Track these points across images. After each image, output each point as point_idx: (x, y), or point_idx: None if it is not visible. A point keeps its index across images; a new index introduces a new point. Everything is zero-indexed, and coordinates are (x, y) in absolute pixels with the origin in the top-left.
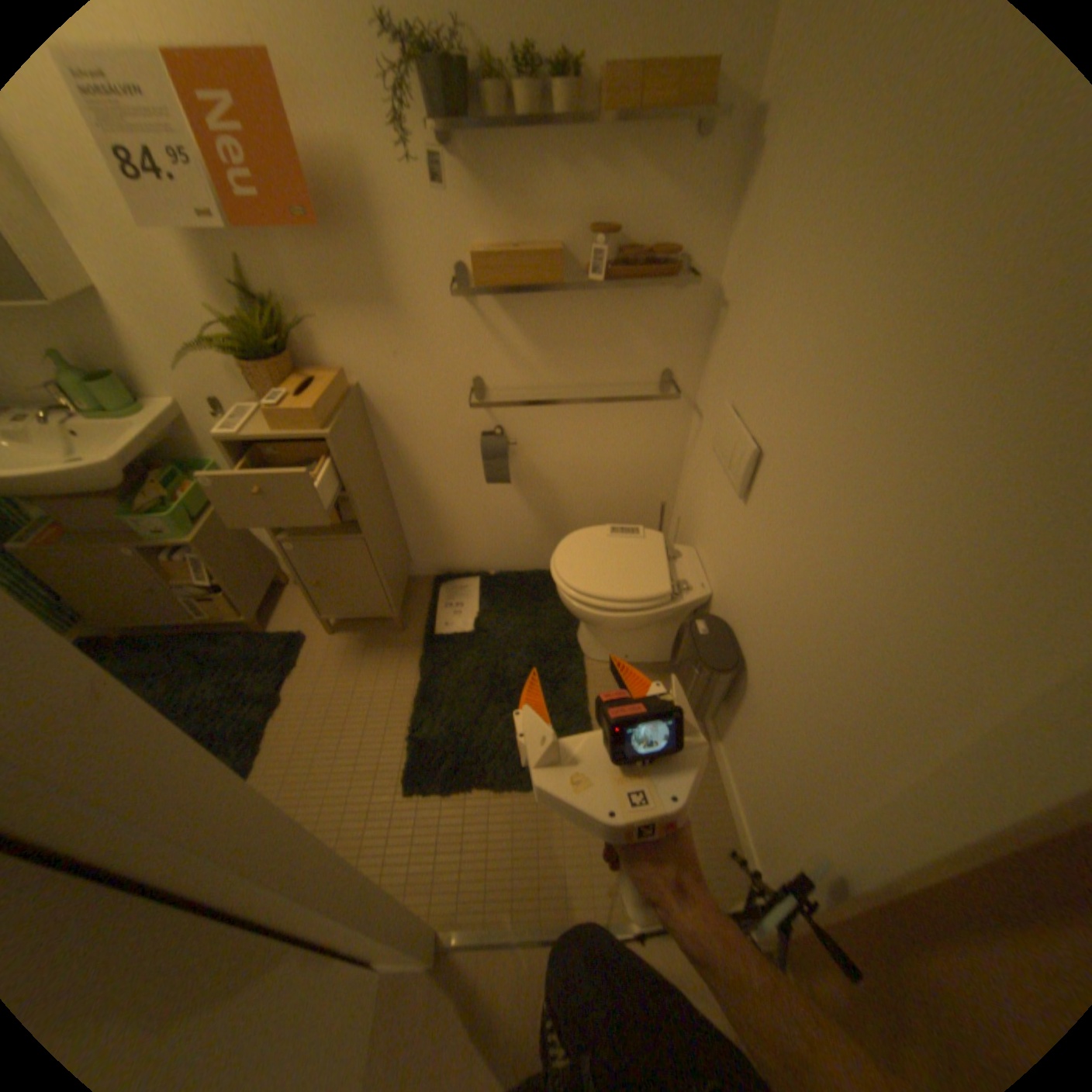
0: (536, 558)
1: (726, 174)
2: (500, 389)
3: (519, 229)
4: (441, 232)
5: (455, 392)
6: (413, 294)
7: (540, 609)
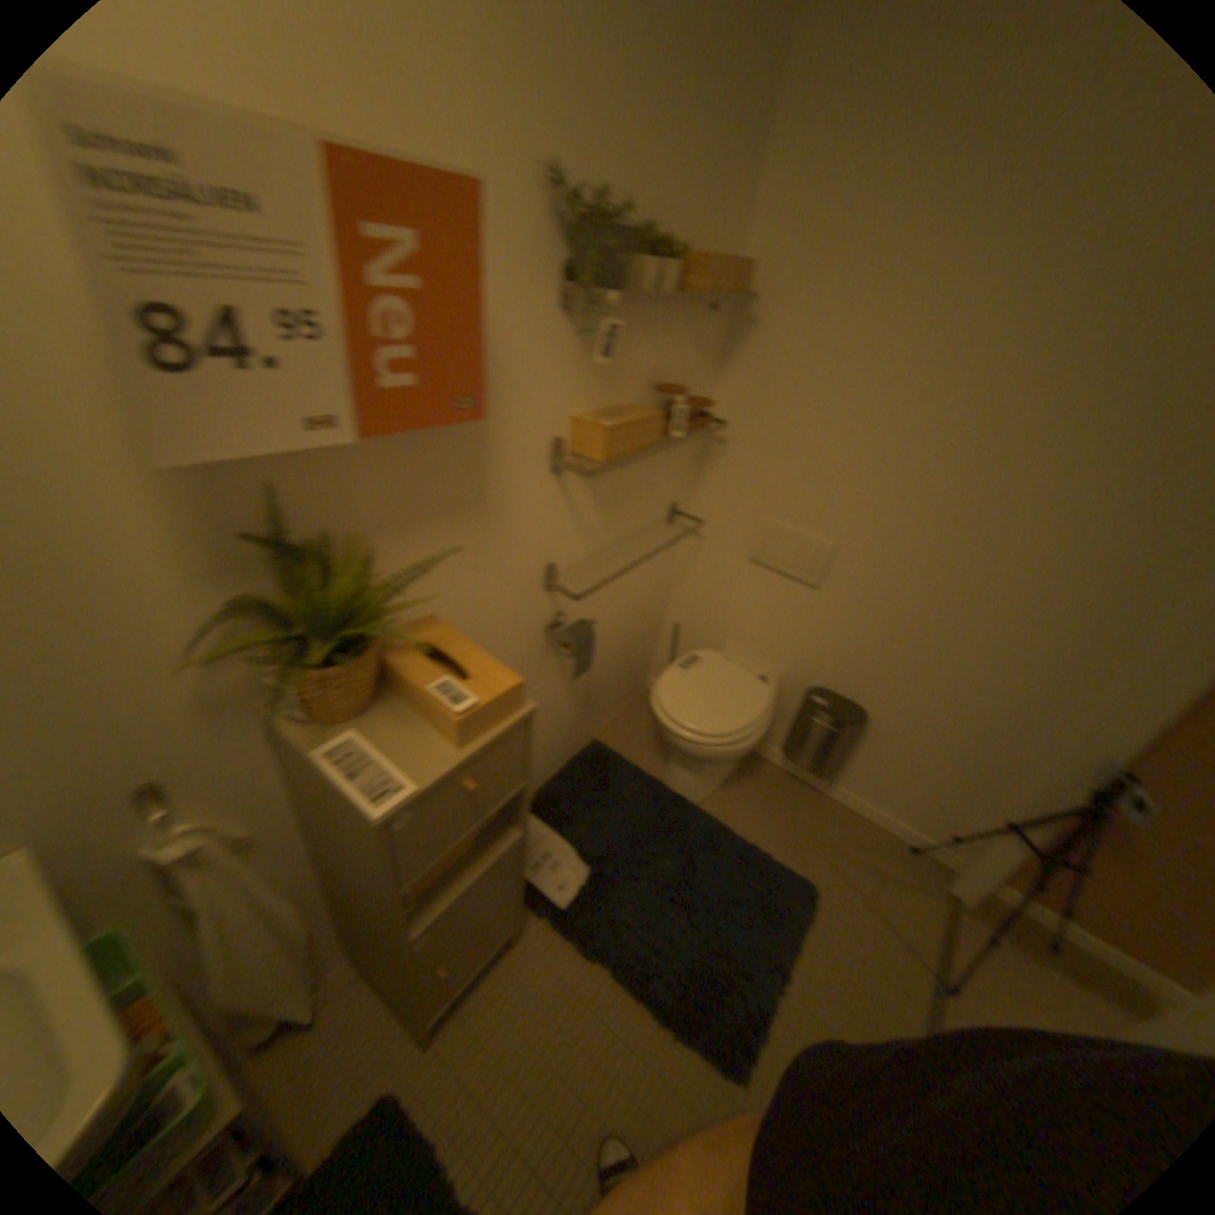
0: (567, 748)
1: (720, 341)
2: (568, 569)
3: (609, 394)
4: (550, 404)
5: (531, 590)
6: (511, 484)
7: (619, 795)
